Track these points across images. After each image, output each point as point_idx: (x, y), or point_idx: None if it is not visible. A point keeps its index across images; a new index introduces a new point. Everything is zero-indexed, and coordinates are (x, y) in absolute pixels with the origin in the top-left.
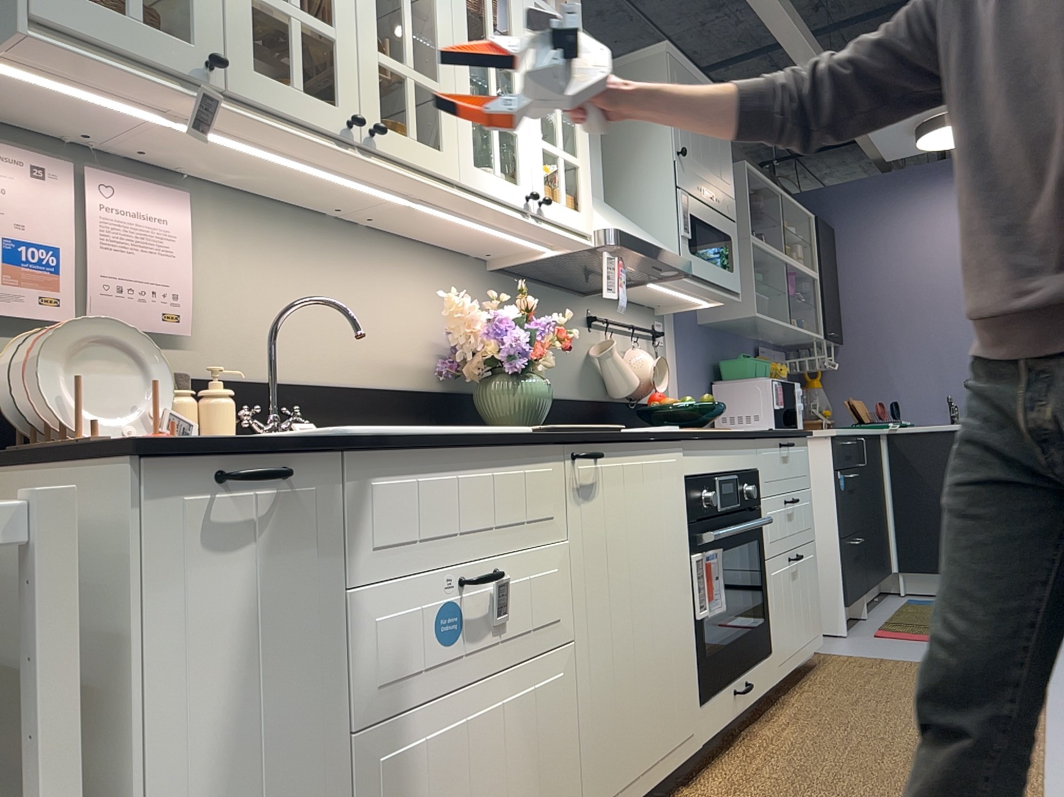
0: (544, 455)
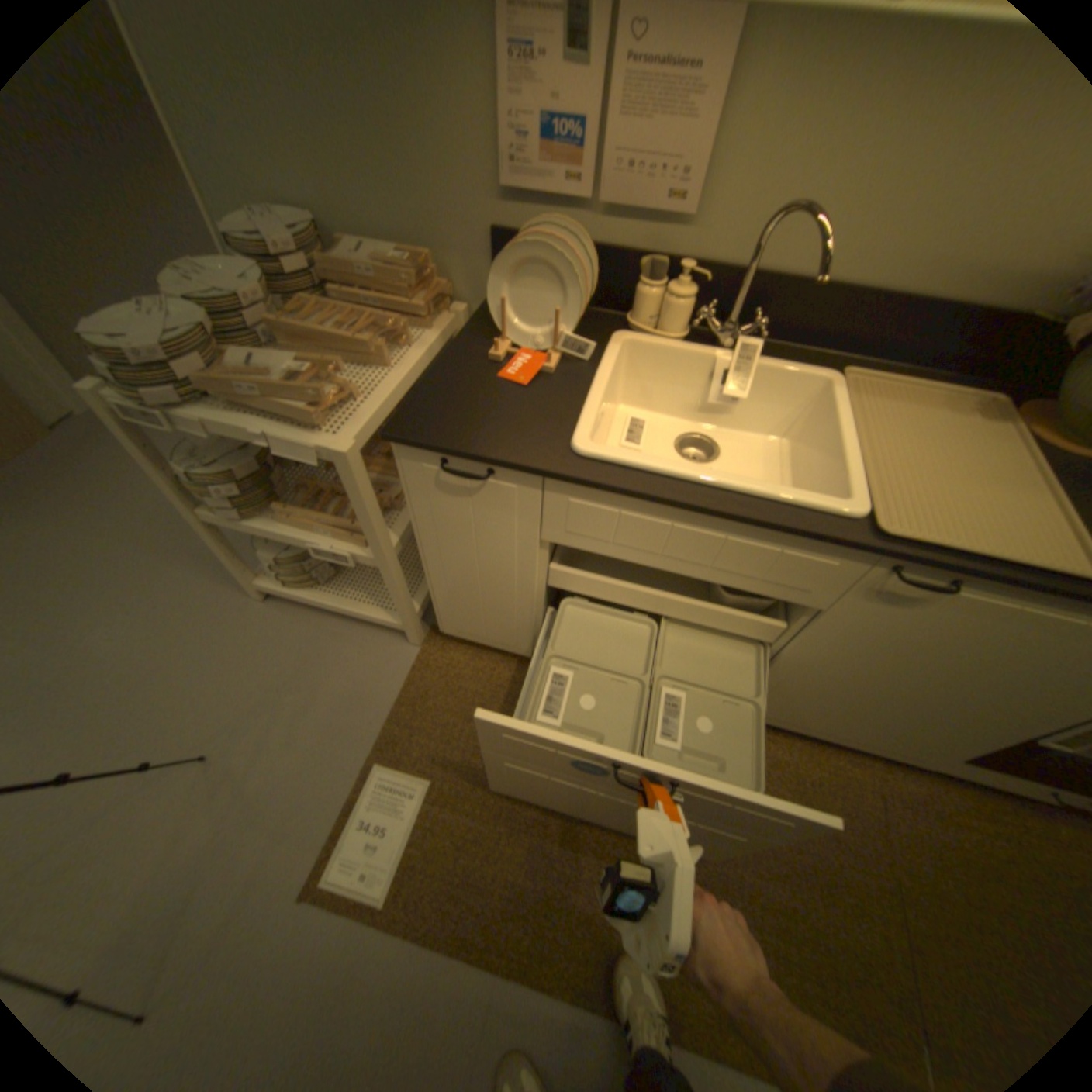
0: (836, 551)
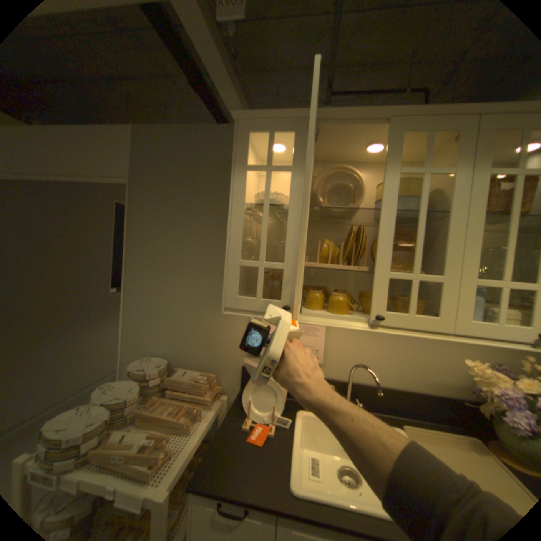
0: None
